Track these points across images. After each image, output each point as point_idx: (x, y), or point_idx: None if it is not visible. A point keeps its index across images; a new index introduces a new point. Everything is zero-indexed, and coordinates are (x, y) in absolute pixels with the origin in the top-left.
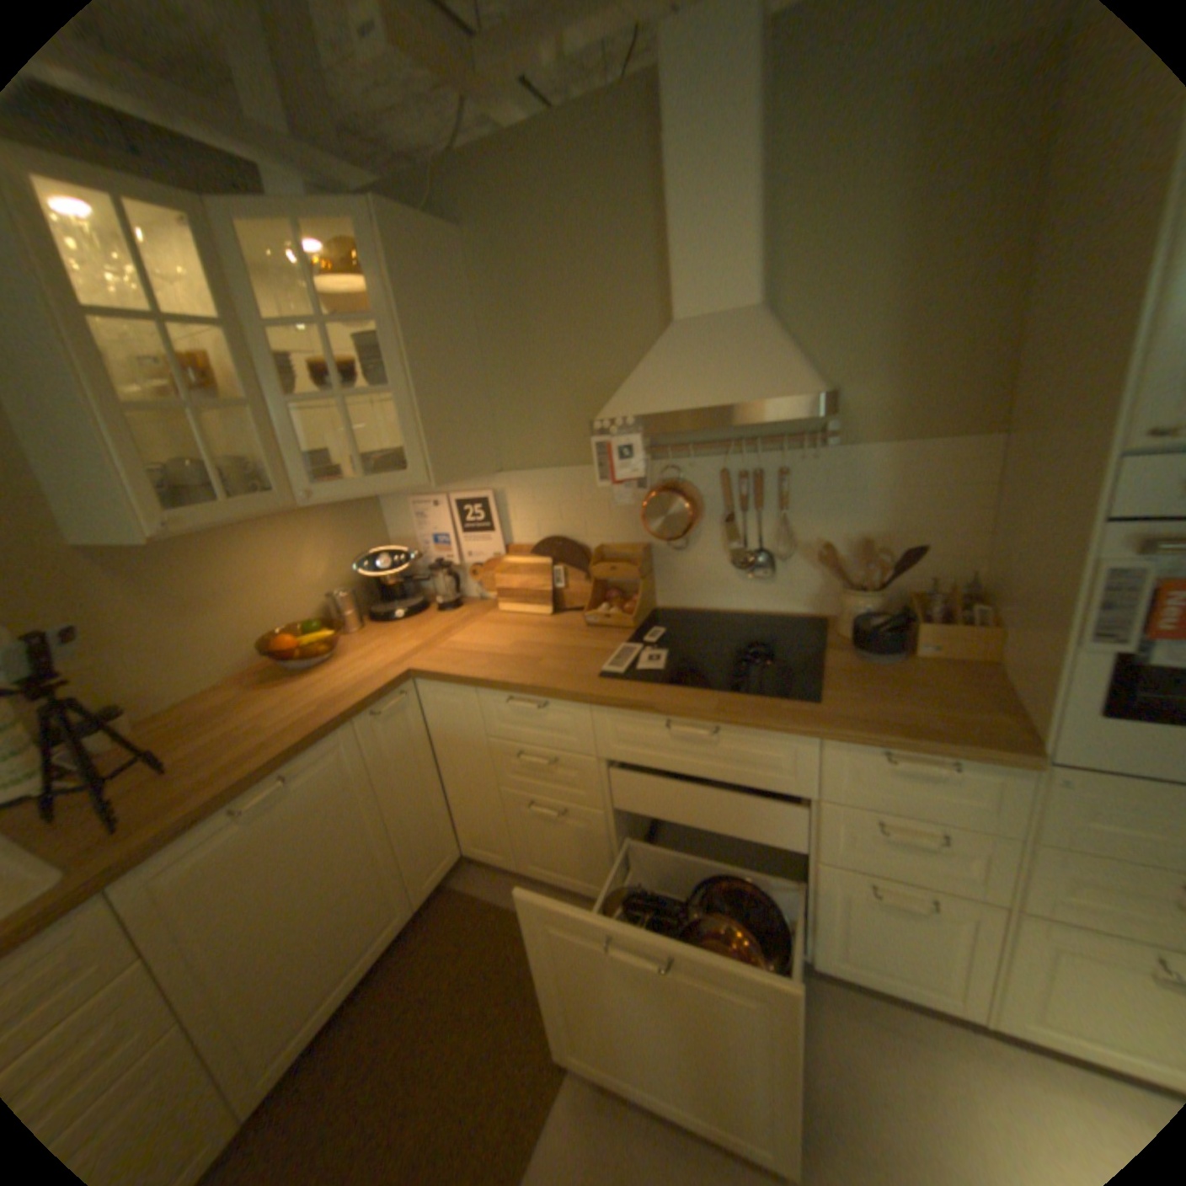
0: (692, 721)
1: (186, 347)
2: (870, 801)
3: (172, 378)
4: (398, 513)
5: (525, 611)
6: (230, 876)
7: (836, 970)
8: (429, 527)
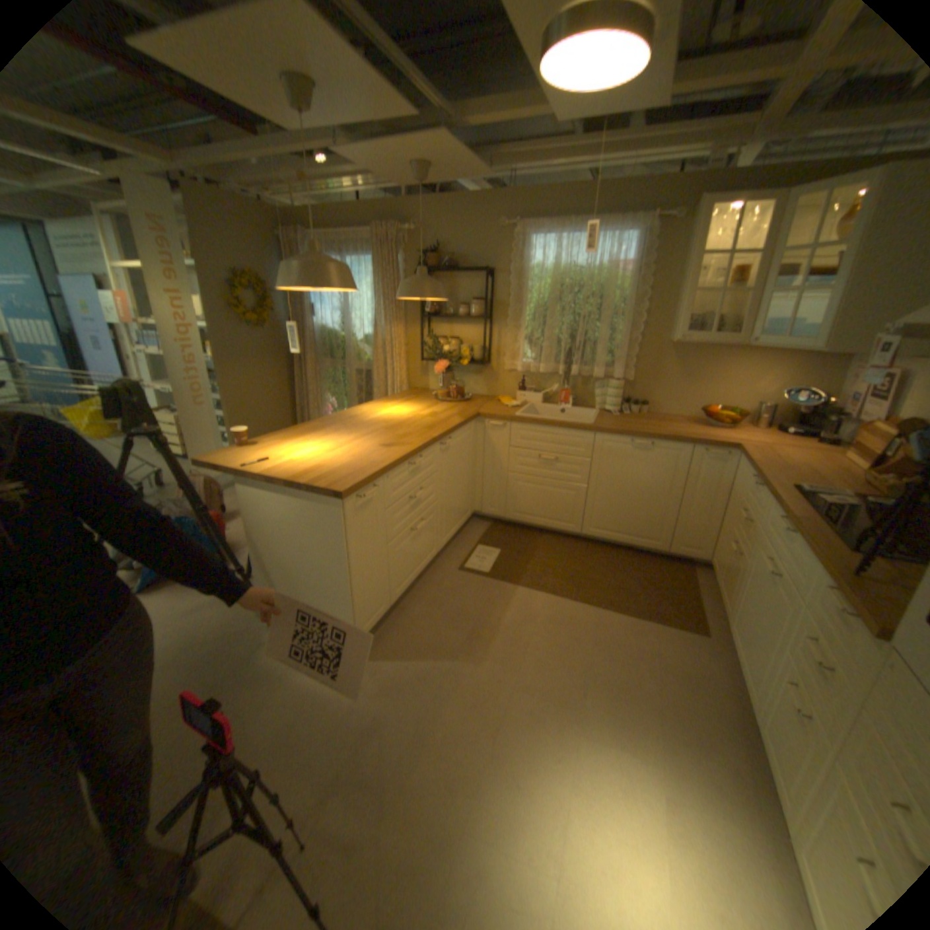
0: (791, 523)
1: (755, 261)
2: (818, 620)
3: (735, 276)
4: (854, 374)
5: (855, 463)
6: (619, 459)
7: (762, 734)
8: (855, 387)
